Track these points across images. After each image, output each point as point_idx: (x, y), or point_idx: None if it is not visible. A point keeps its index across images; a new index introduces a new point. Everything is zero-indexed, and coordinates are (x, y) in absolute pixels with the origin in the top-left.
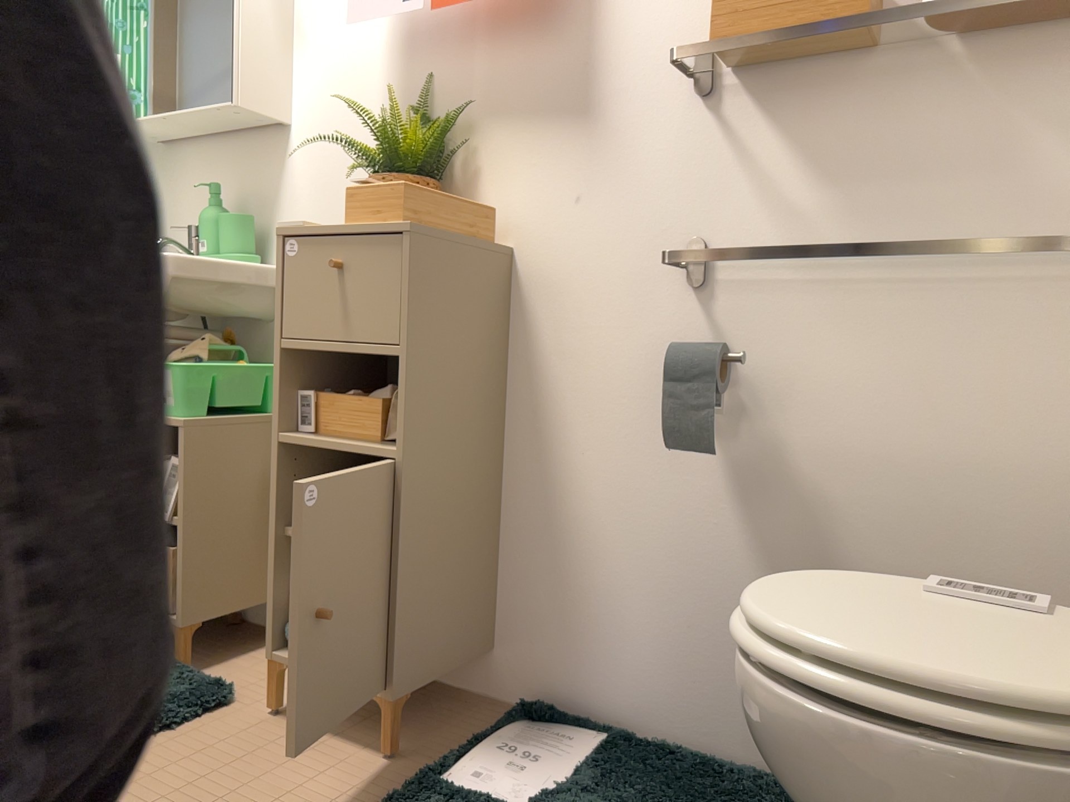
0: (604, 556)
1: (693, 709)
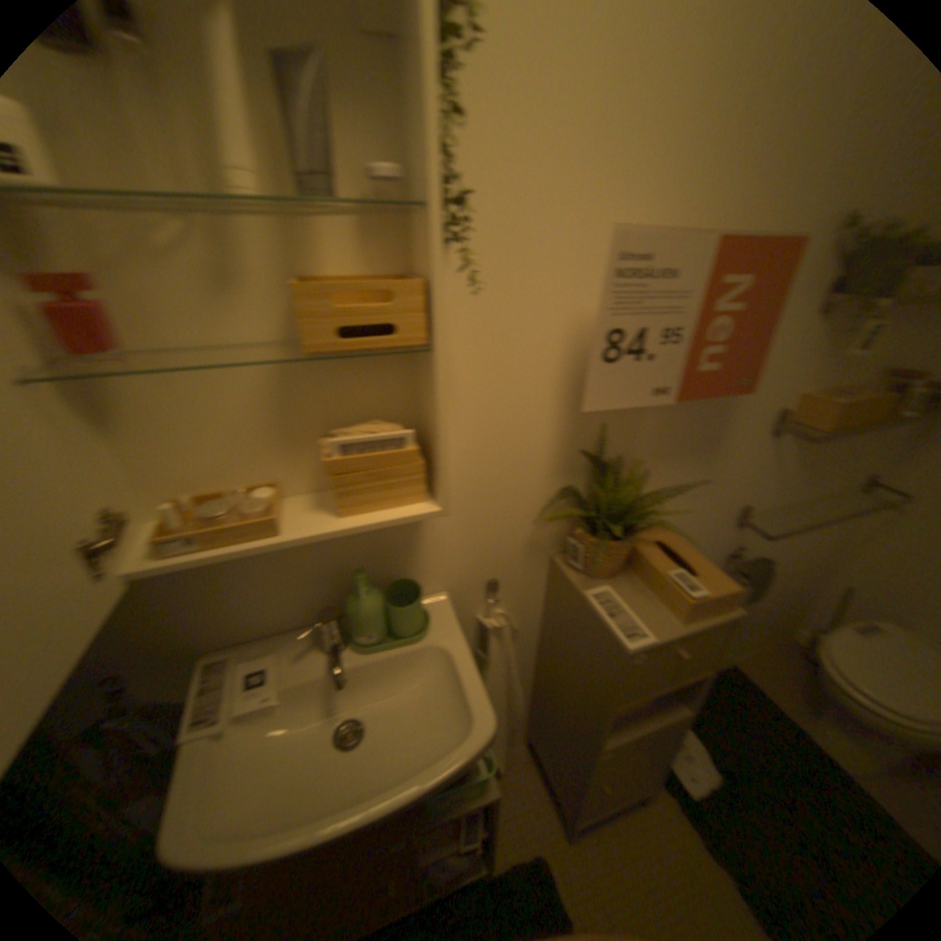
0: None
1: None
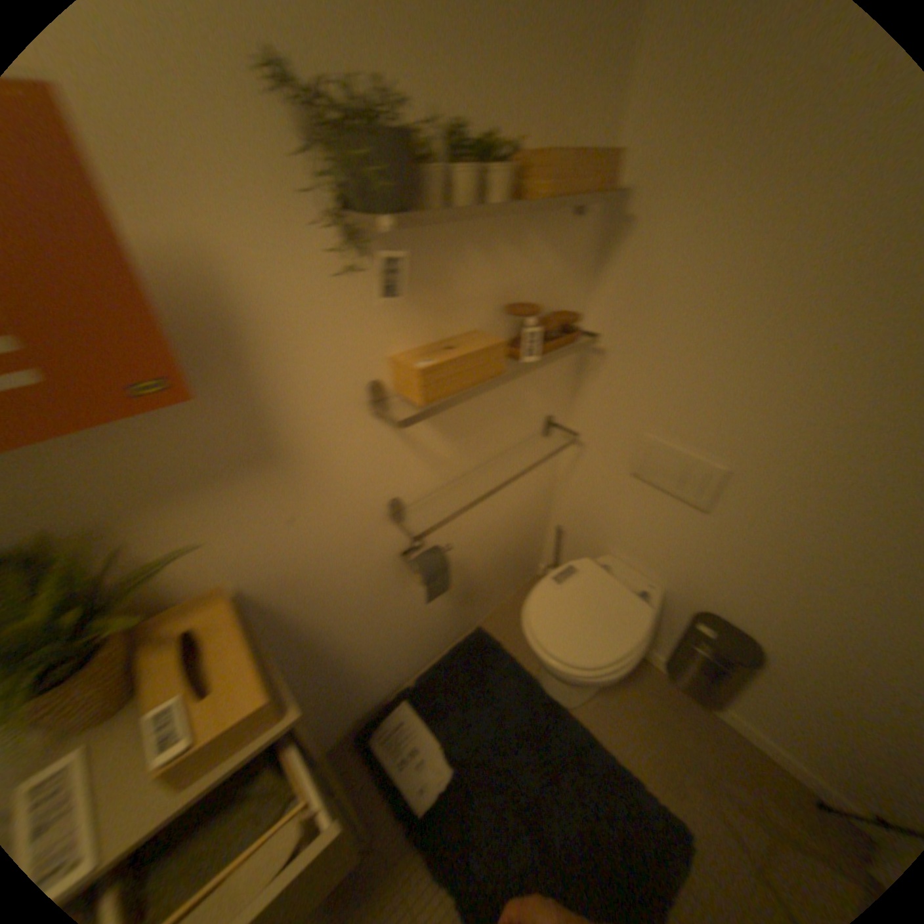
0: (373, 655)
1: (424, 656)
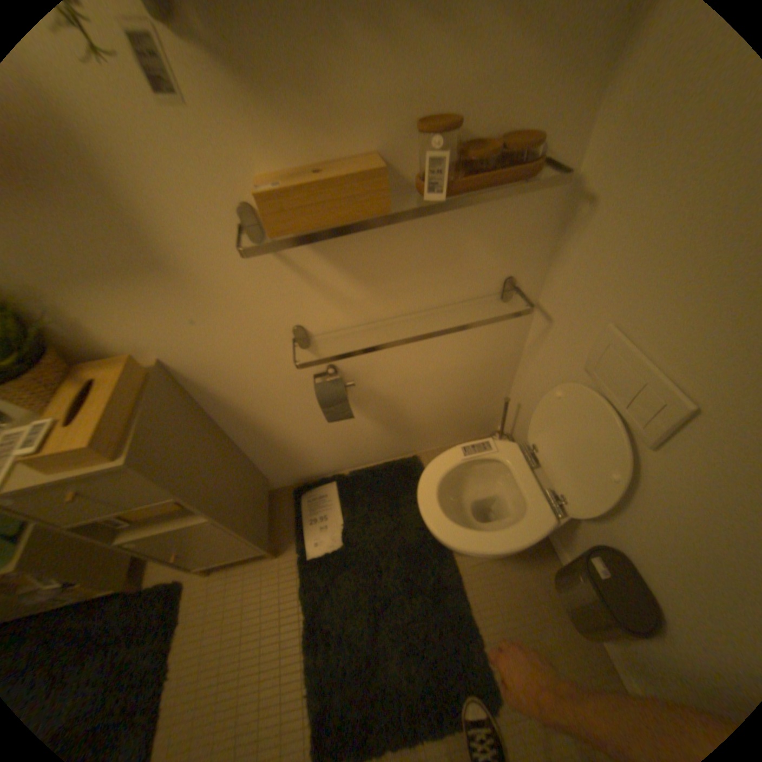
0: (303, 442)
1: (358, 458)
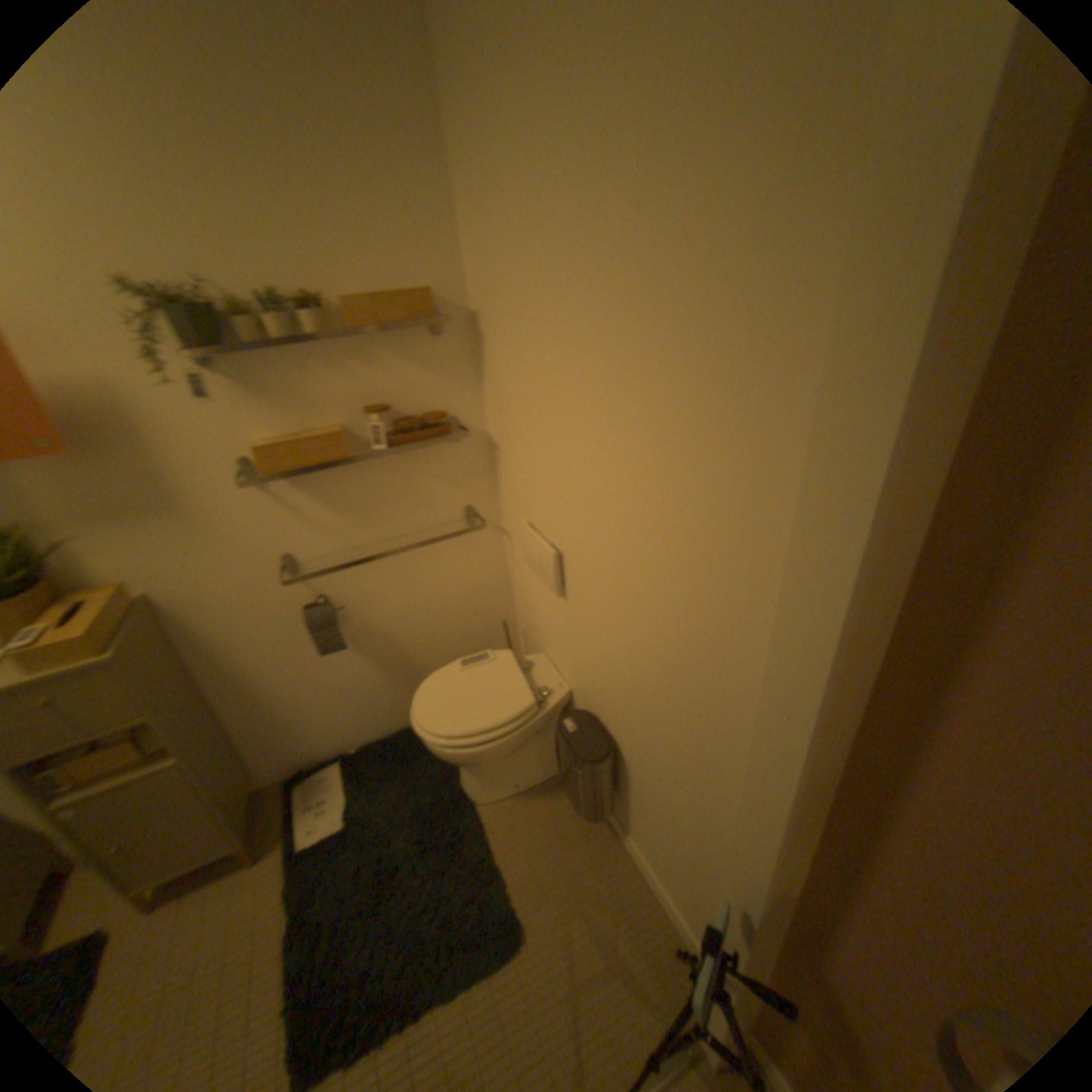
0: (293, 704)
1: (364, 728)
